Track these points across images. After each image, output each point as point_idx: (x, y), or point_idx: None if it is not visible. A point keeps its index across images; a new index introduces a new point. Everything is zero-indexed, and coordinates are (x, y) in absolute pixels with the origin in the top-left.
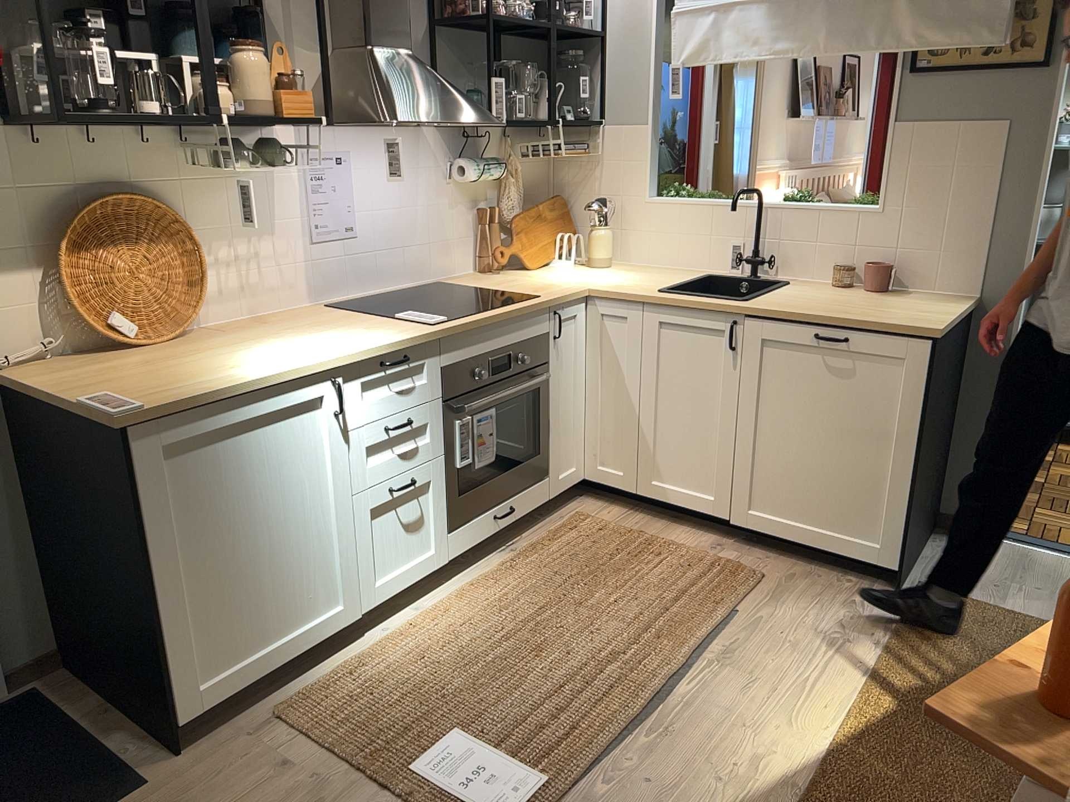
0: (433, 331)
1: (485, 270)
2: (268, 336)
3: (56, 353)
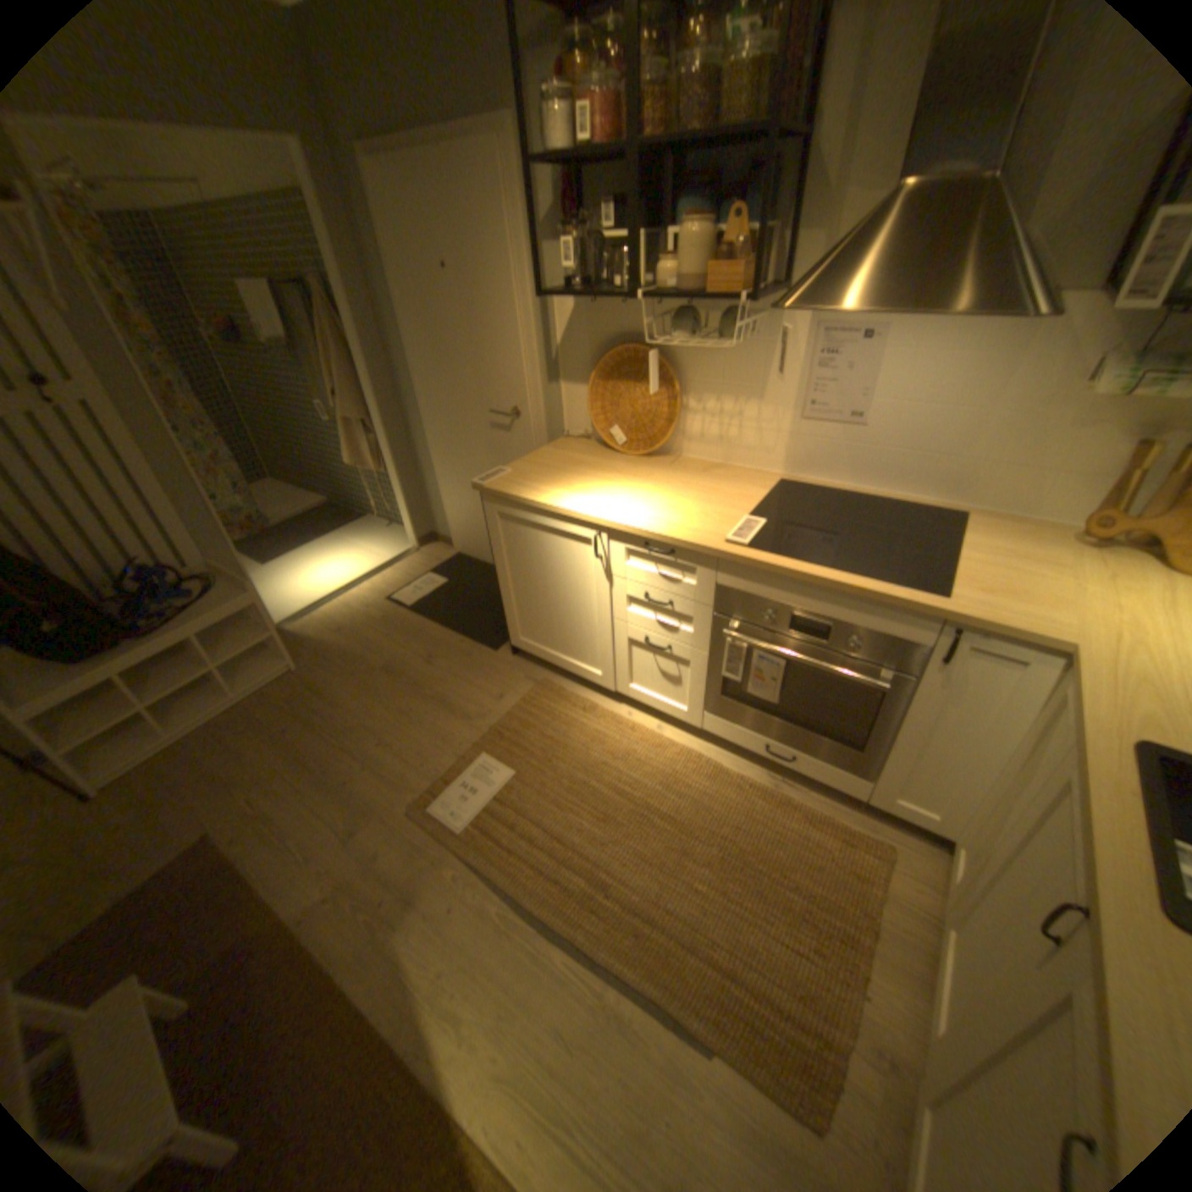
0: (705, 545)
1: (1087, 532)
2: (662, 481)
3: (594, 437)
